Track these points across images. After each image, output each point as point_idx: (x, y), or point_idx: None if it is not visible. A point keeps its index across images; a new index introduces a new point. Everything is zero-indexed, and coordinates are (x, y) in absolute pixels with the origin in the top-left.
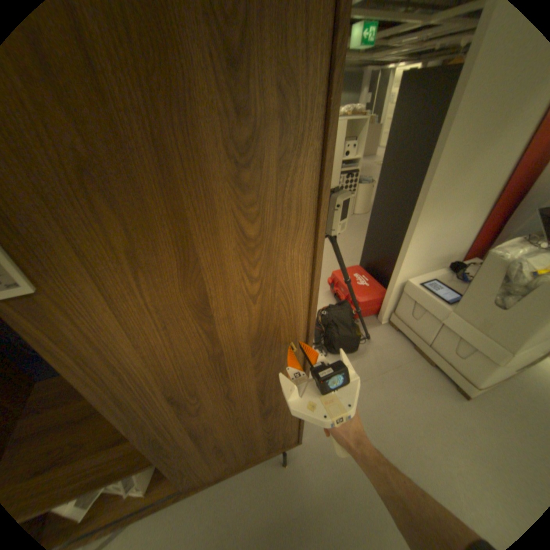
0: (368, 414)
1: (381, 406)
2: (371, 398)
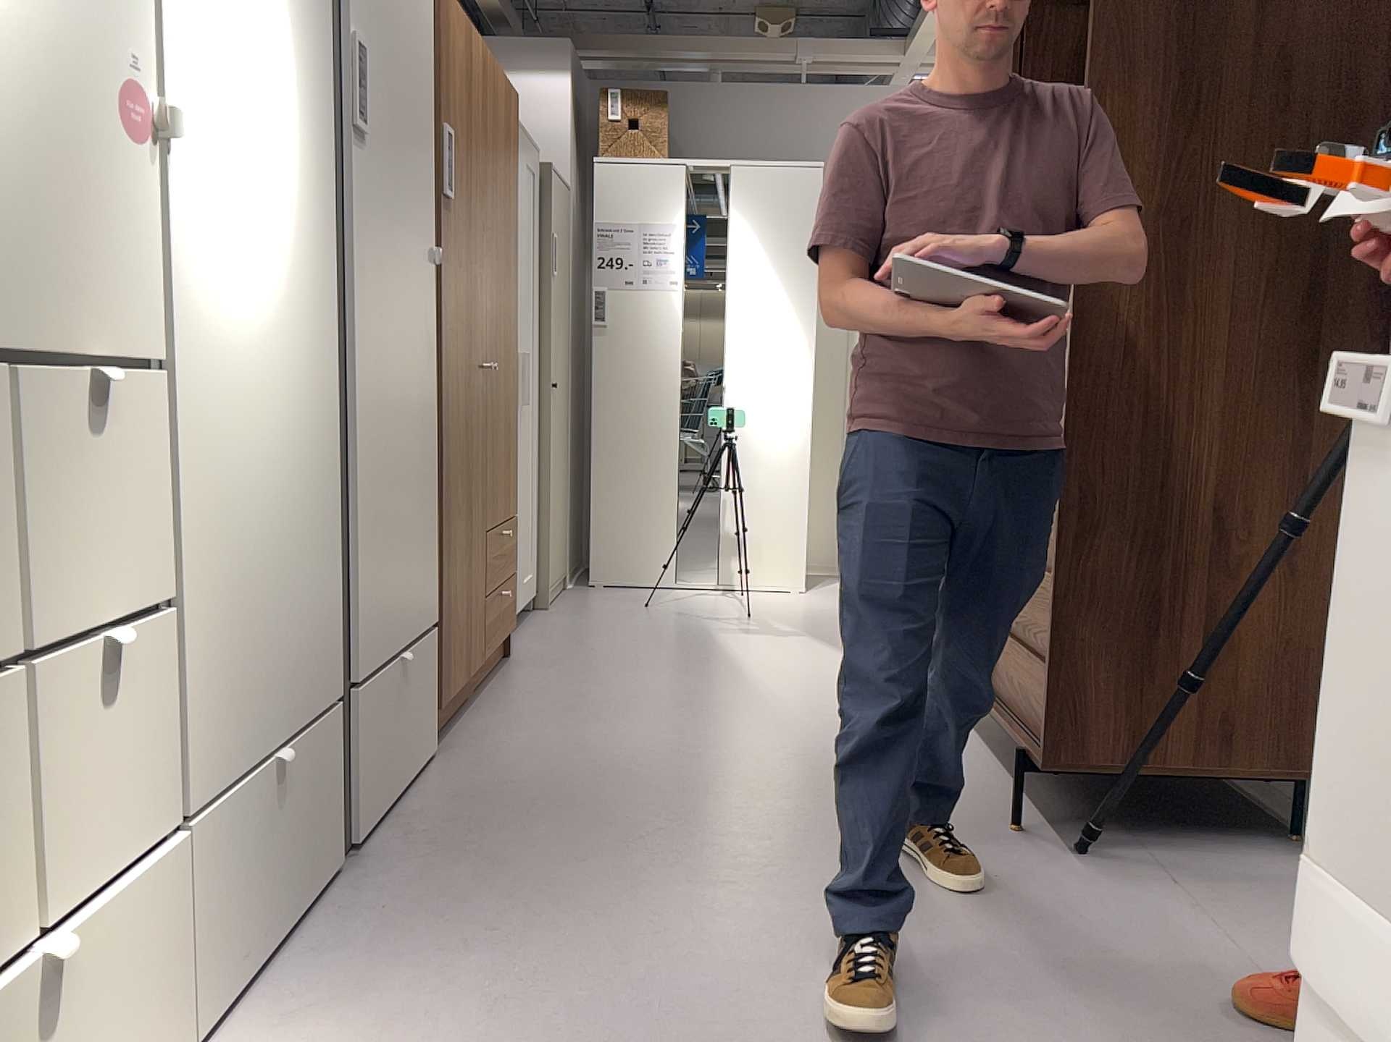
0: (1174, 994)
1: (1211, 1037)
2: (1248, 1029)
